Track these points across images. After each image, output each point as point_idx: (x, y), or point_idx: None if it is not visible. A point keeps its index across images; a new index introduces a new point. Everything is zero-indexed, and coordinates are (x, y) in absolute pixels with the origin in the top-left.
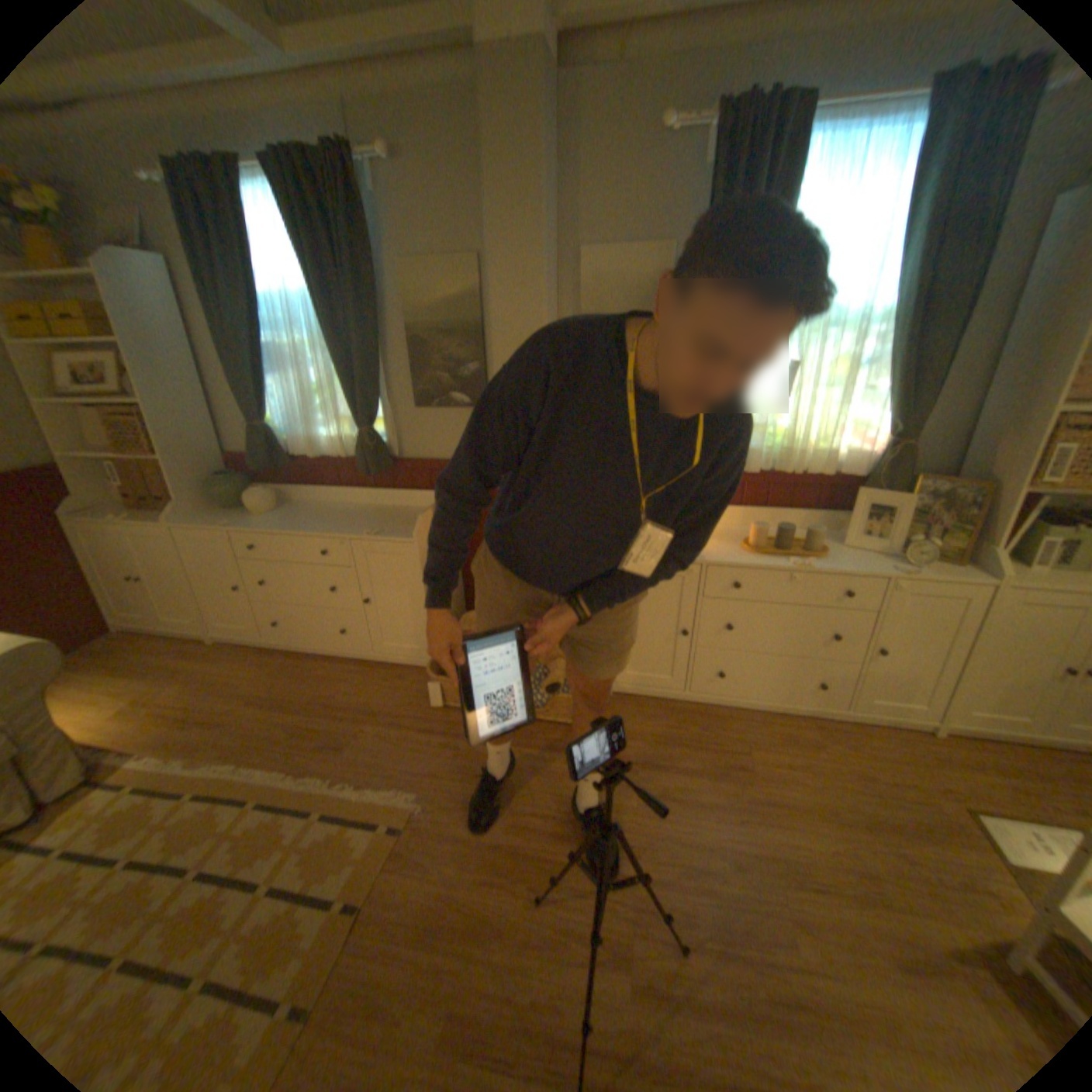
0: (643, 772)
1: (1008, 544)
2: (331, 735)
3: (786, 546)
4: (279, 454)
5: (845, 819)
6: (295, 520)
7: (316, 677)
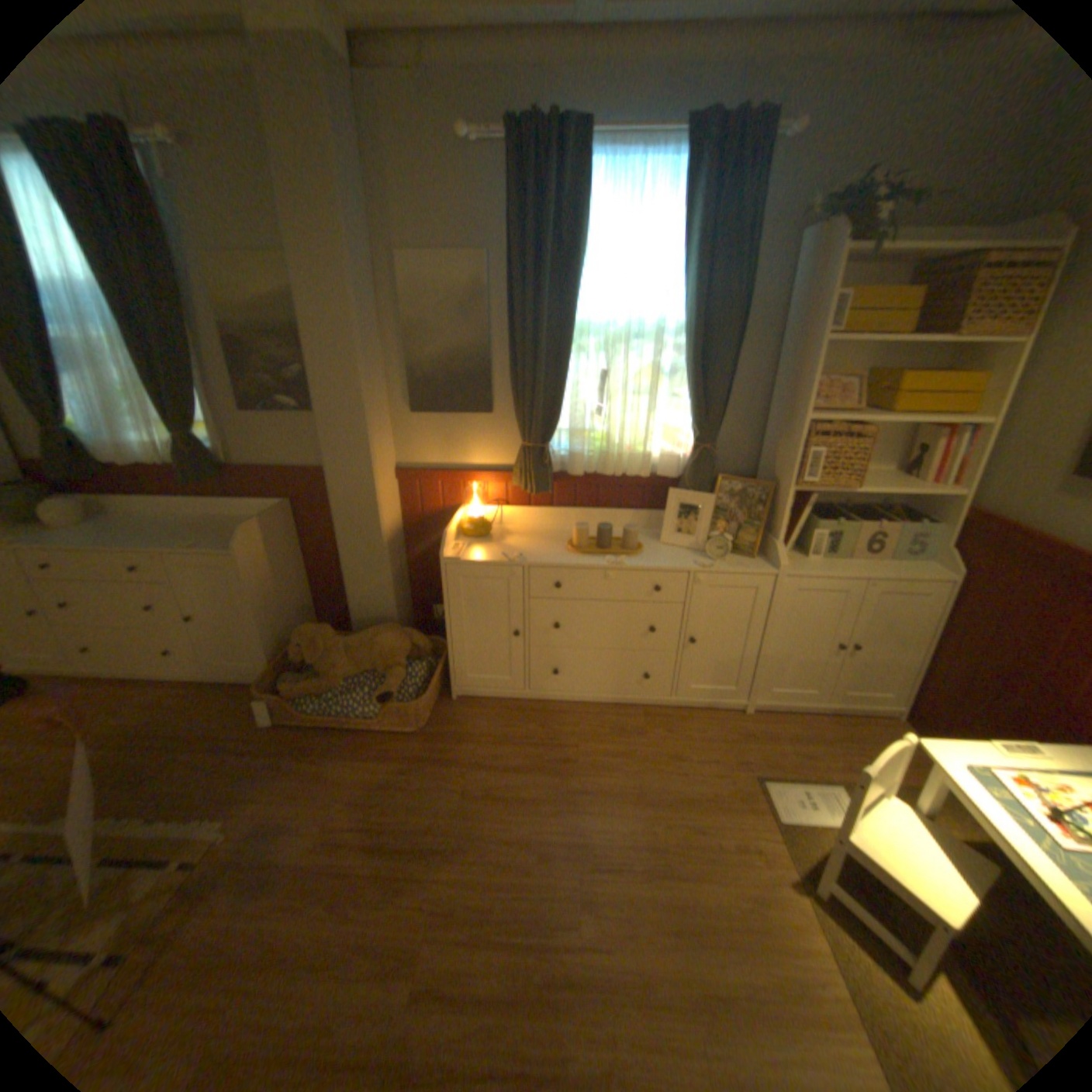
0: (471, 773)
1: (785, 537)
2: (138, 768)
3: (604, 544)
4: (85, 462)
5: (651, 798)
6: (102, 534)
7: (135, 706)
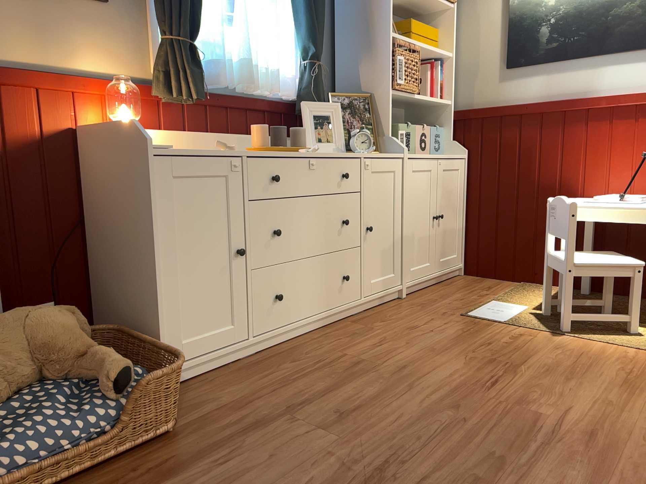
0: (296, 413)
1: (390, 133)
2: None
3: (284, 144)
4: None
5: (437, 347)
6: None
7: None
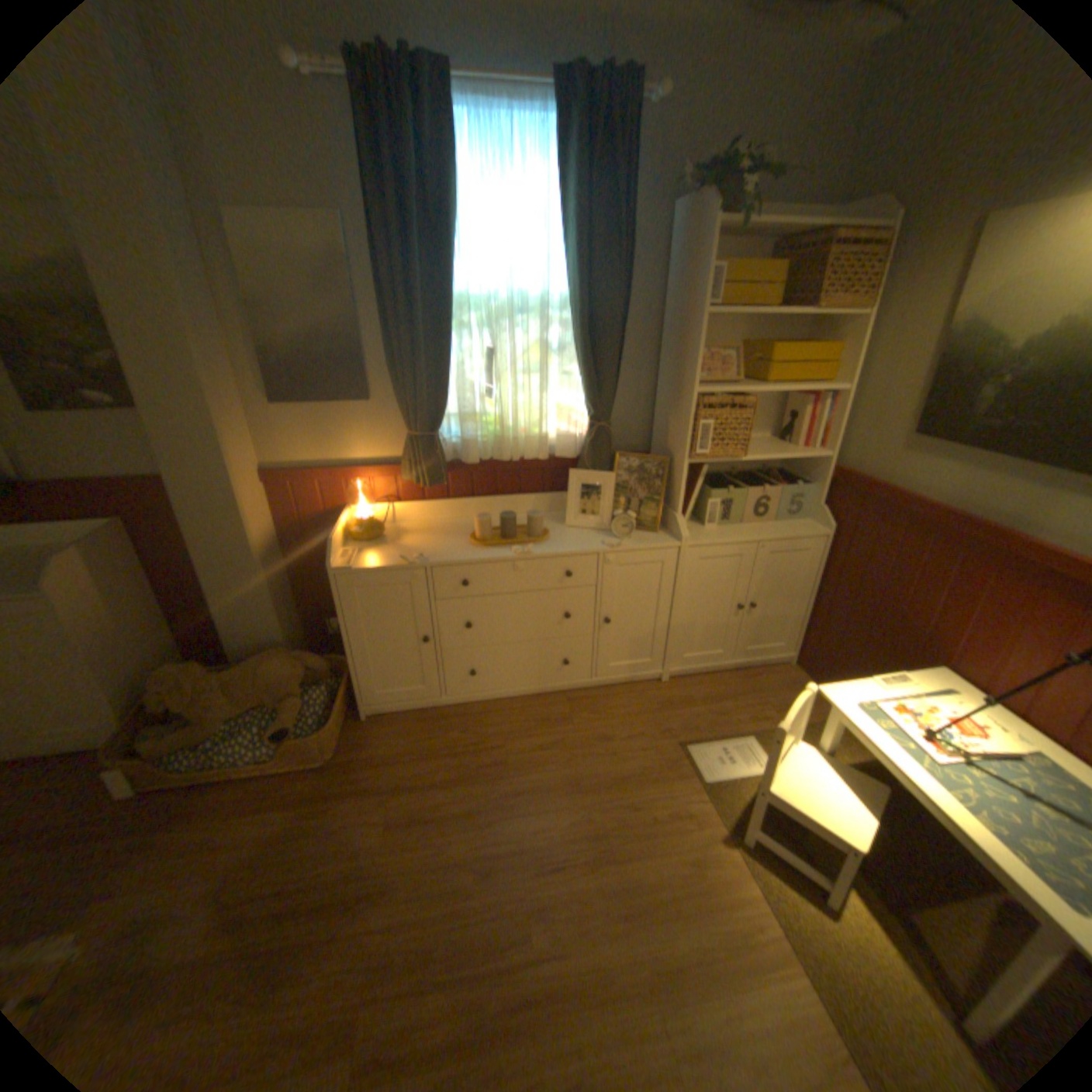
0: (393, 799)
1: (683, 509)
2: None
3: (510, 534)
4: None
5: (583, 785)
6: None
7: None
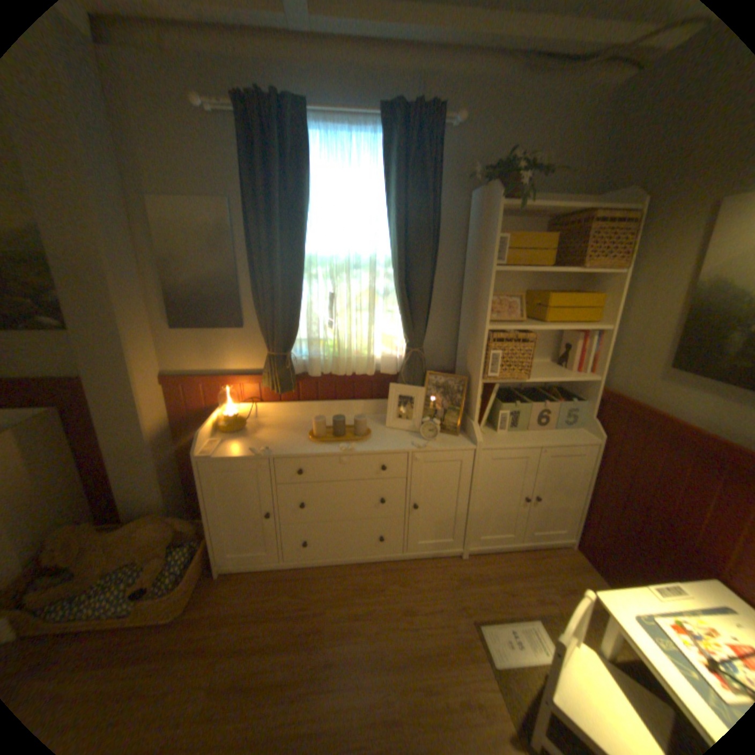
0: (223, 660)
1: (480, 417)
2: None
3: (340, 432)
4: None
5: (387, 660)
6: None
7: None
